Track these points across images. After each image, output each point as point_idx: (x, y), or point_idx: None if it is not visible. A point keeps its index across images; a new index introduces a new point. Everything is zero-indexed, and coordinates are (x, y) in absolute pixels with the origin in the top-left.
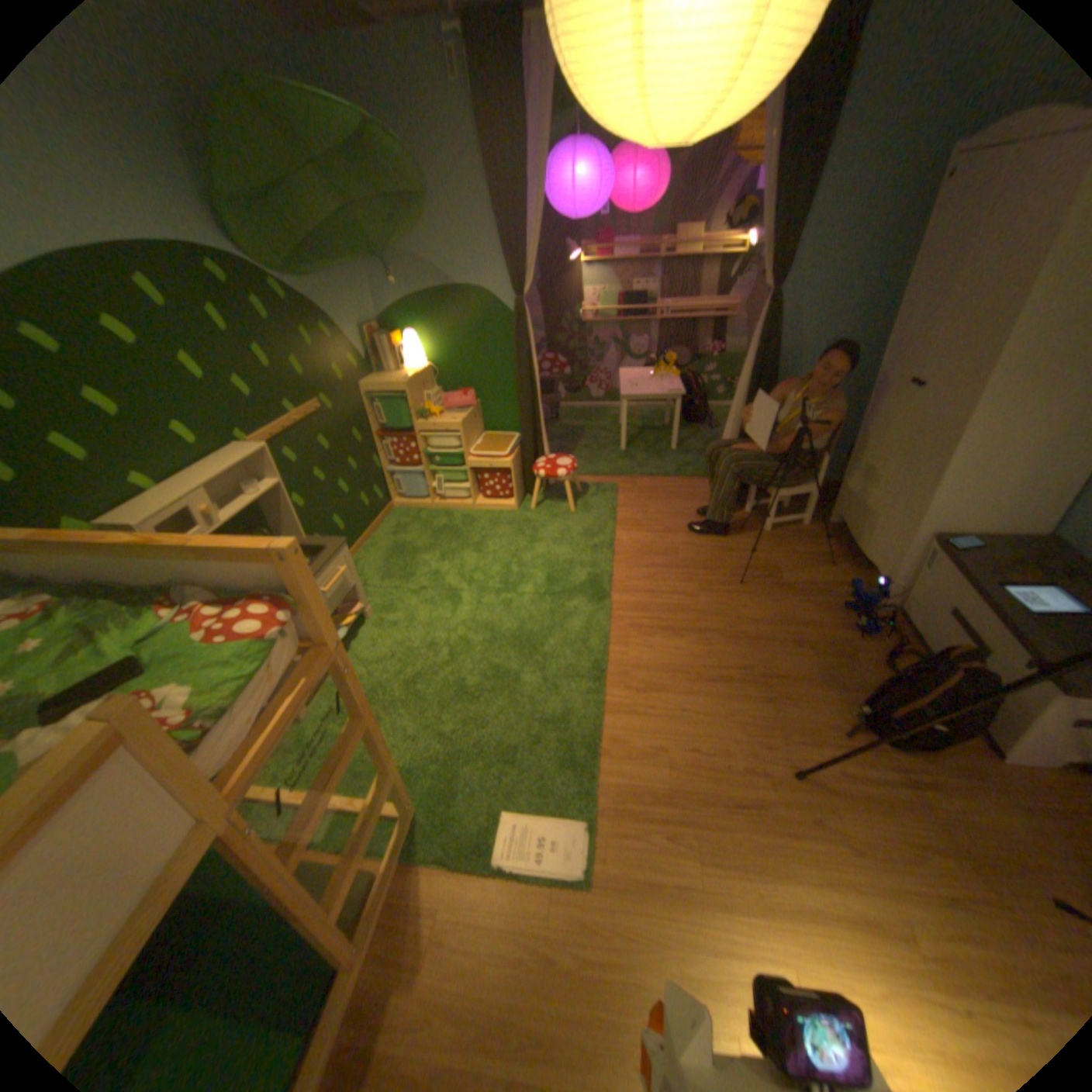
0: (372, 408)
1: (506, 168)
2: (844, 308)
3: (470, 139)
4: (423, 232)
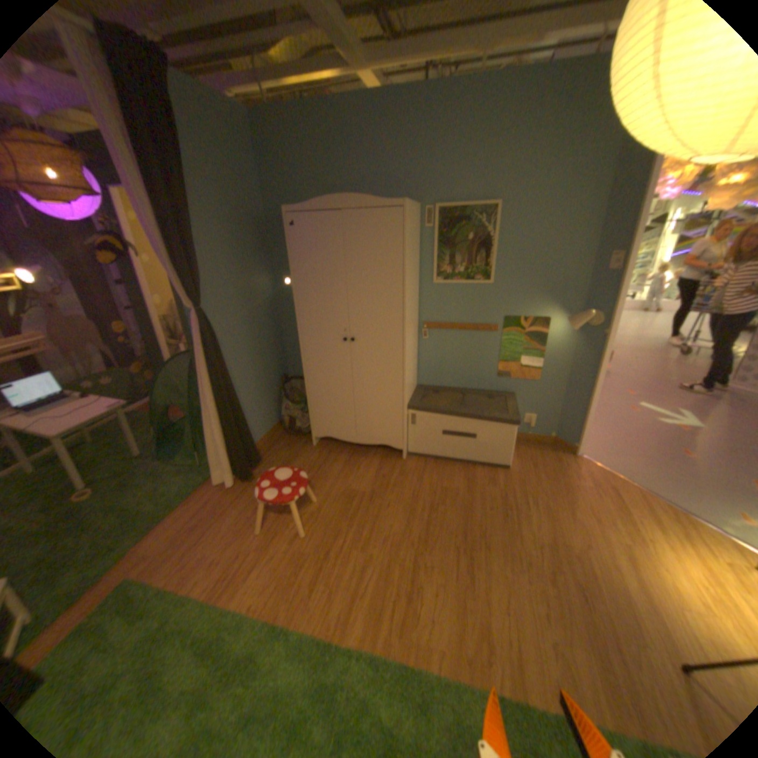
0: None
1: None
2: (233, 312)
3: None
4: None
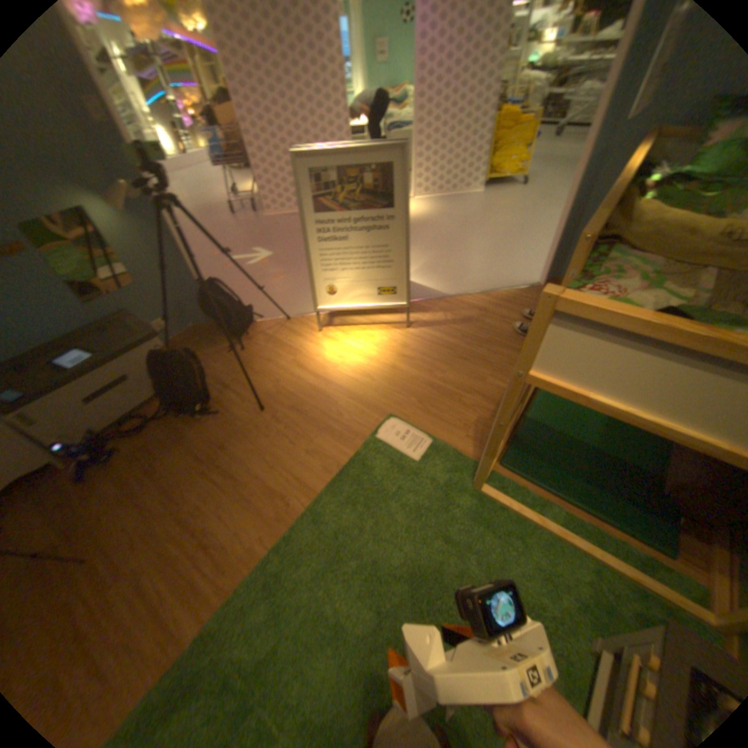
0: None
1: None
2: None
3: None
4: None
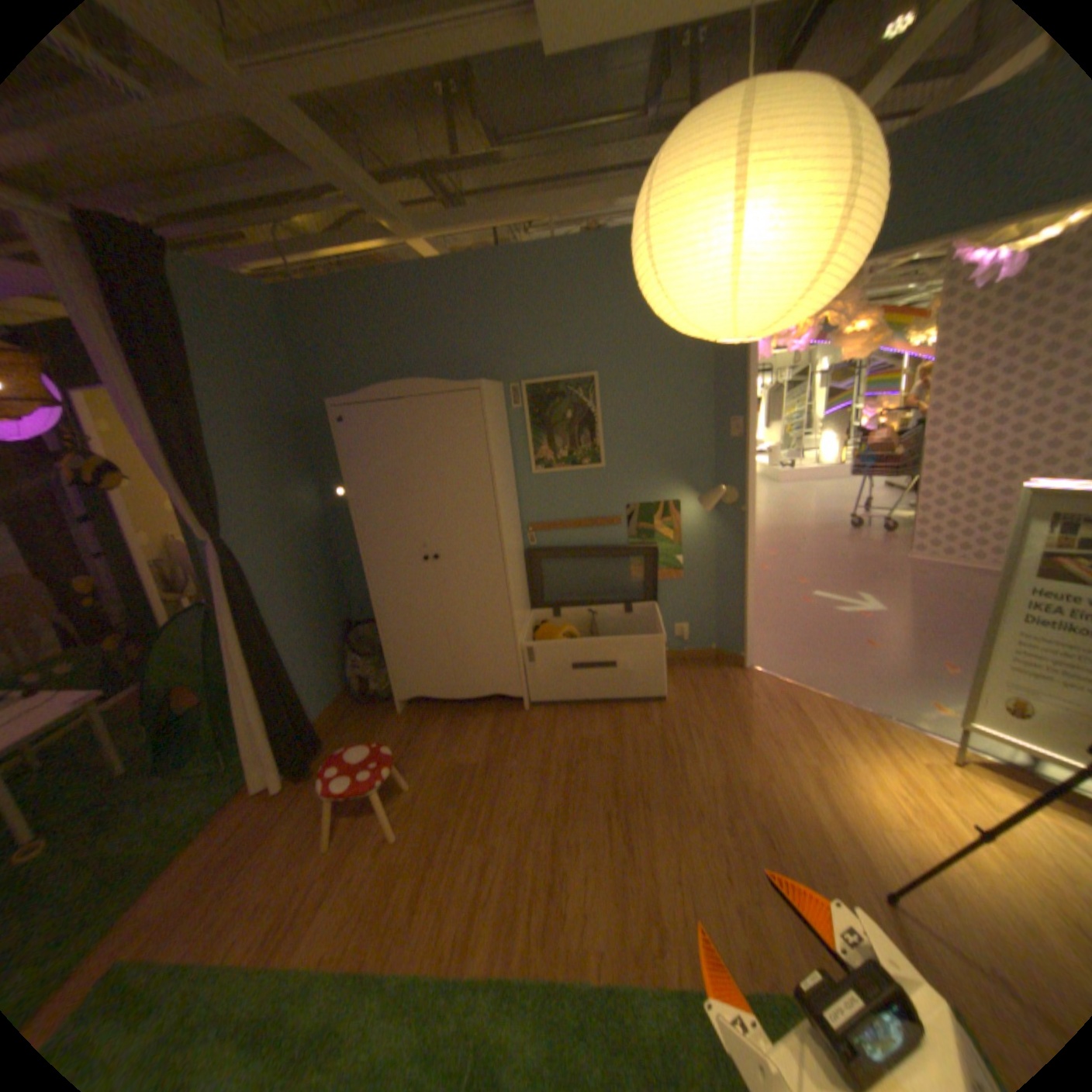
0: None
1: None
2: (267, 540)
3: None
4: None
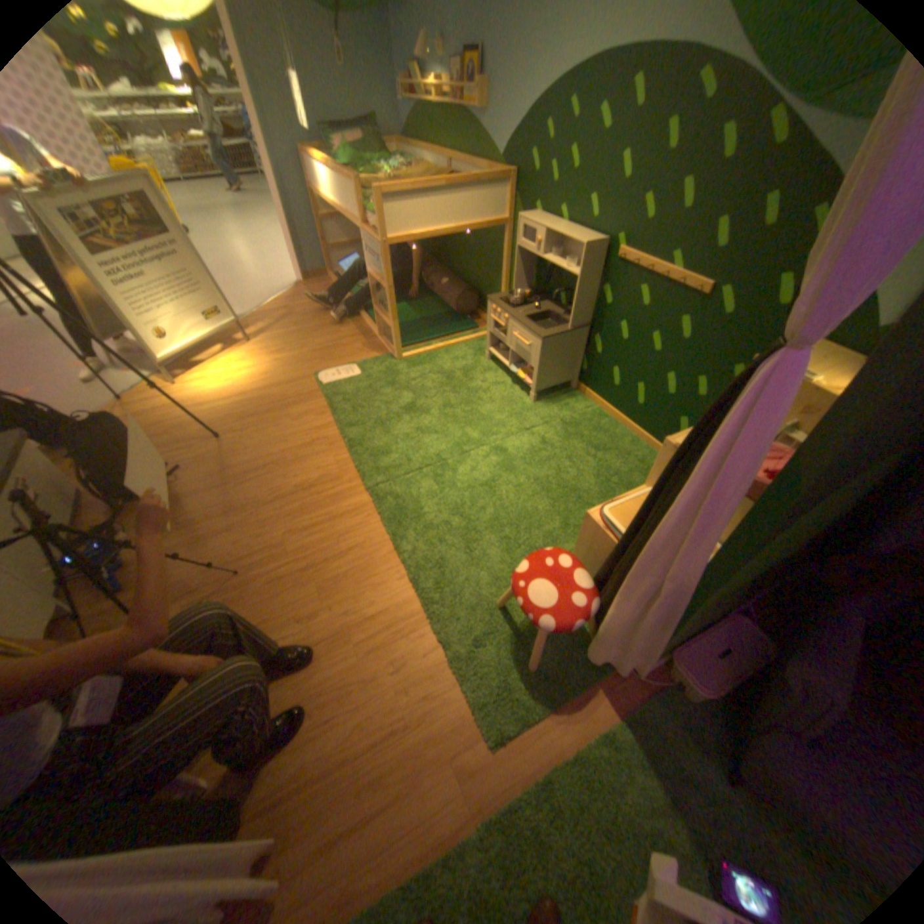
0: None
1: None
2: None
3: None
4: None
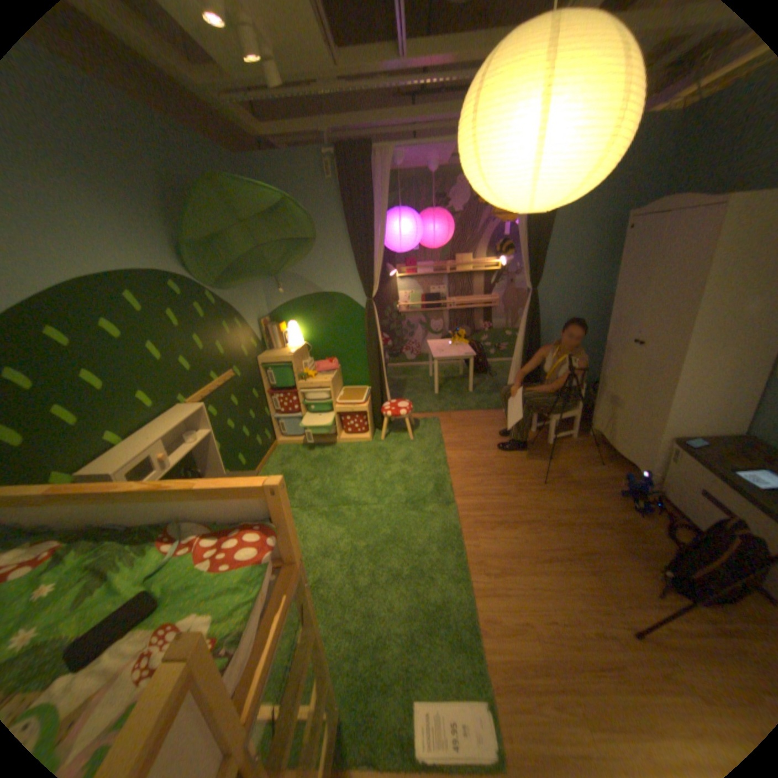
0: (266, 374)
1: (361, 224)
2: (575, 299)
3: (336, 208)
4: (304, 261)
